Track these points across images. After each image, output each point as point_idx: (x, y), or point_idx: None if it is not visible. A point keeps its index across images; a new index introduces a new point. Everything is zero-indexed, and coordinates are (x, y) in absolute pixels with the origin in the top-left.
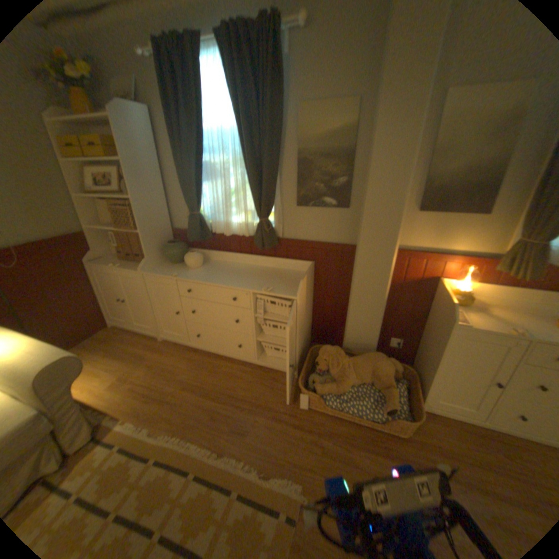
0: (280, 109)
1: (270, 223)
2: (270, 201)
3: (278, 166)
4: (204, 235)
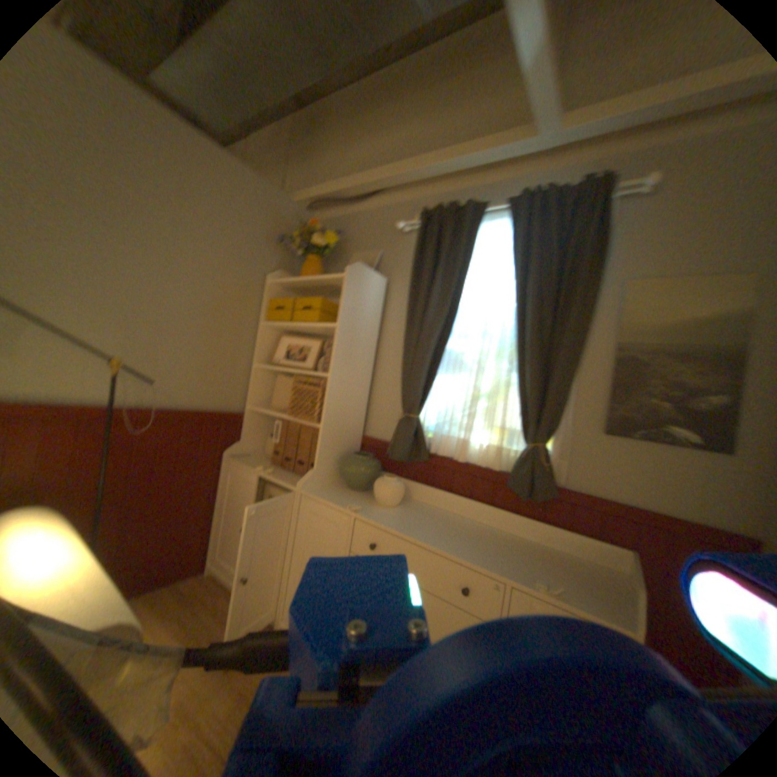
0: (597, 284)
1: (551, 453)
2: (556, 416)
3: (580, 363)
4: (413, 455)
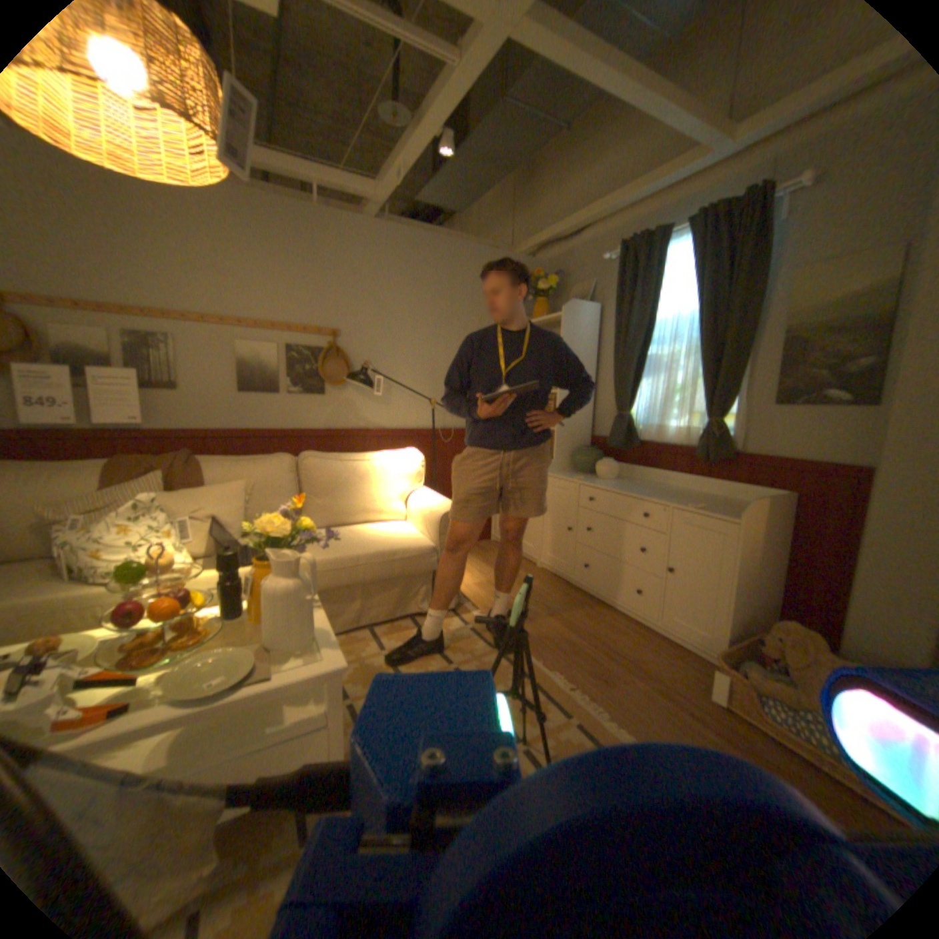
0: (762, 280)
1: (724, 425)
2: (730, 395)
3: (751, 349)
4: (628, 444)
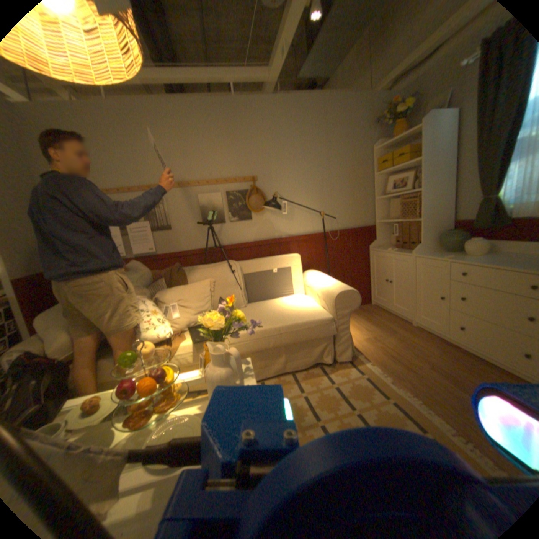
0: None
1: None
2: None
3: None
4: (497, 222)
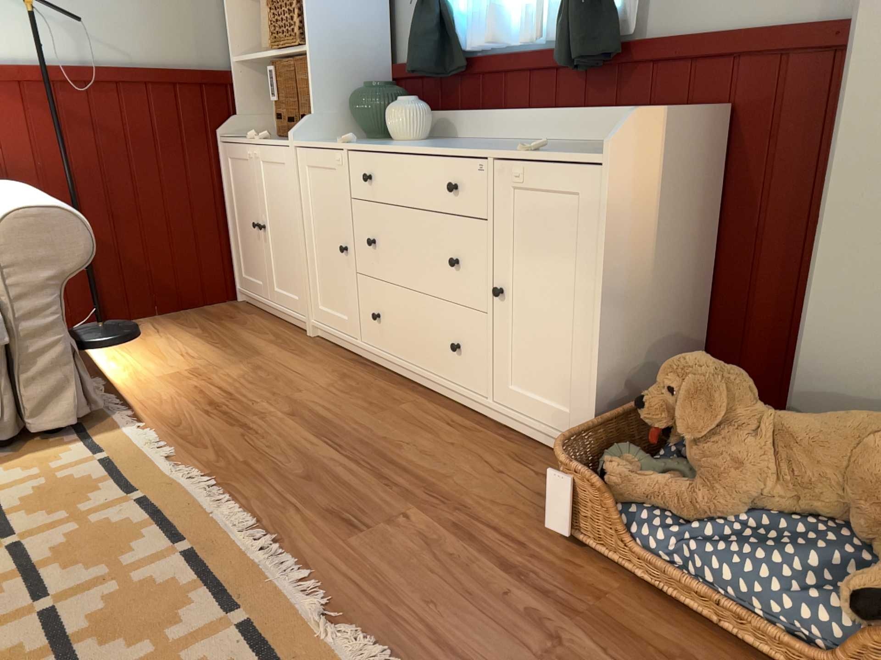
0: None
1: None
2: None
3: None
4: (446, 67)
